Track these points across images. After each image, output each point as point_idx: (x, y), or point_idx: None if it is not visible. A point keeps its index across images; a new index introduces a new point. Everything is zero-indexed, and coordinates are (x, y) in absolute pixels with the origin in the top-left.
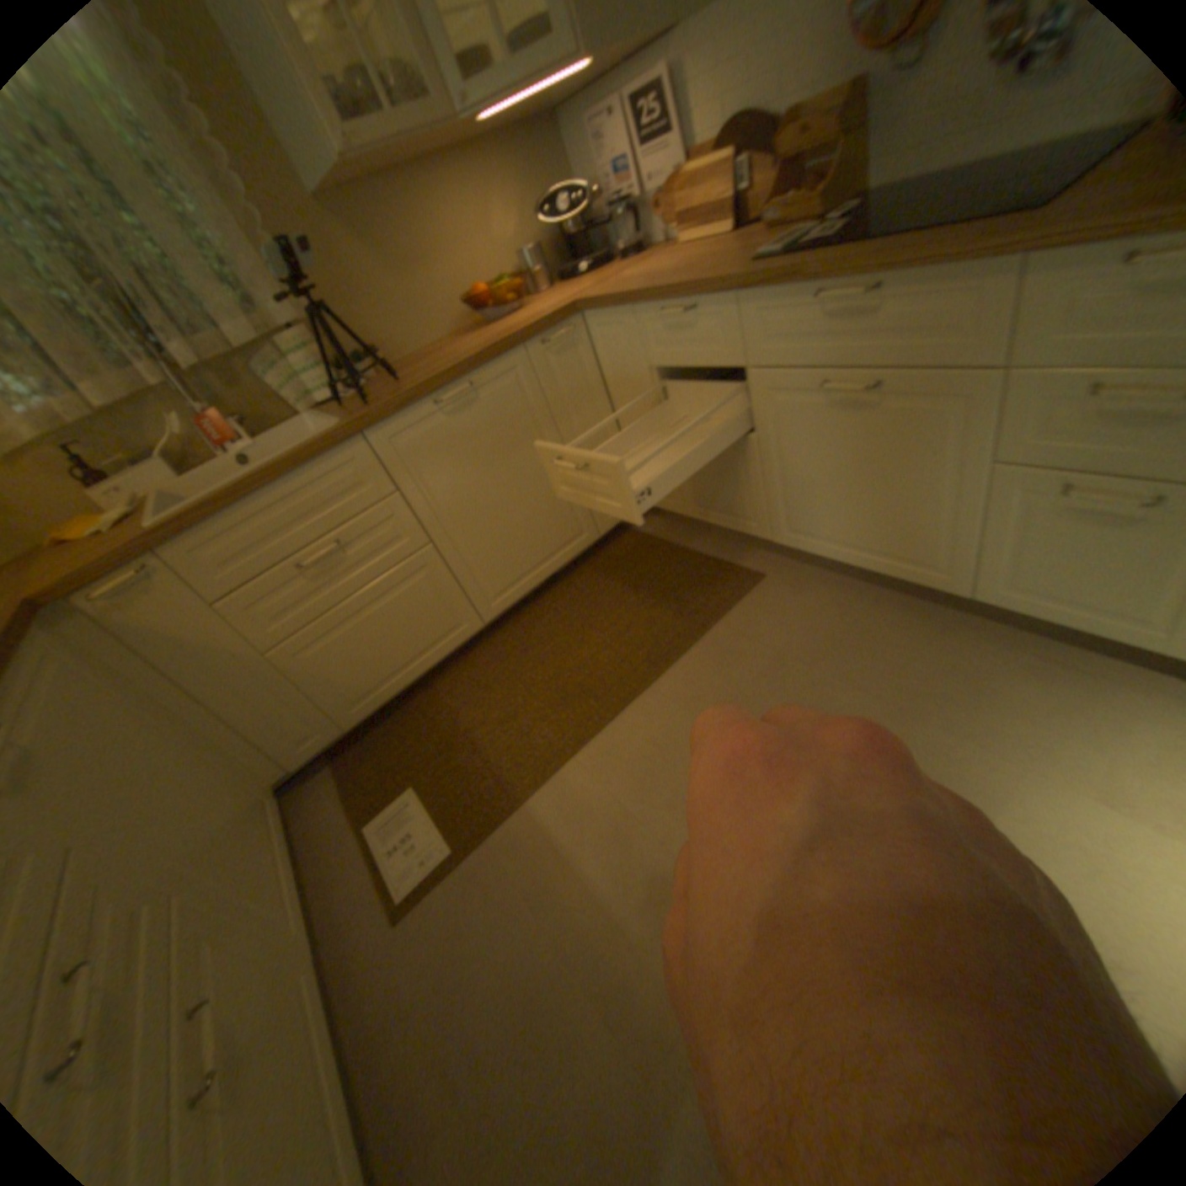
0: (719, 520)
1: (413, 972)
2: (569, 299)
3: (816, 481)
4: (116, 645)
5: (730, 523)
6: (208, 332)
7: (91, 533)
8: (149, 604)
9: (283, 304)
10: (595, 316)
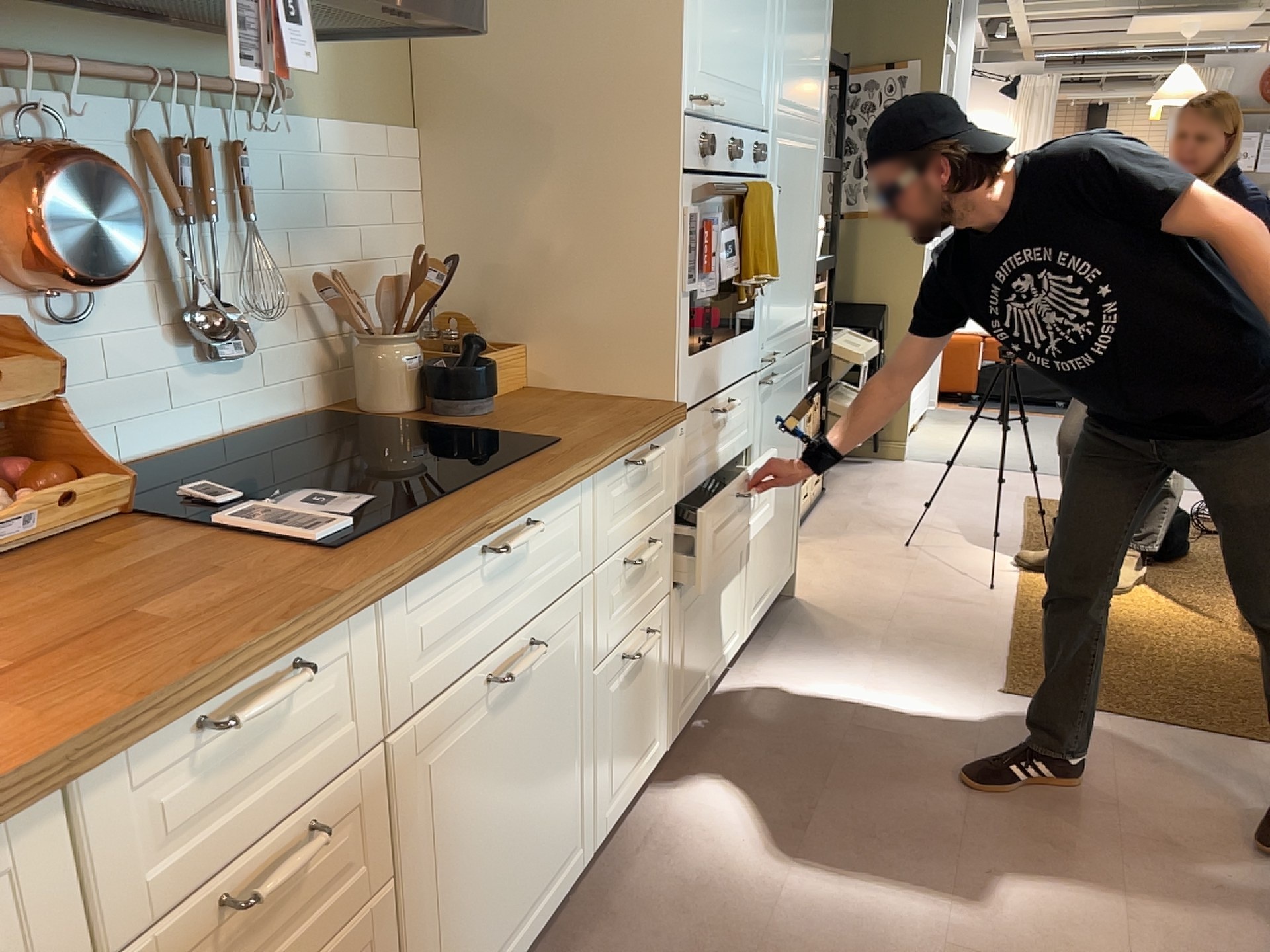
0: None
1: None
2: None
3: (475, 866)
4: None
5: None
6: None
7: None
8: None
9: None
10: None
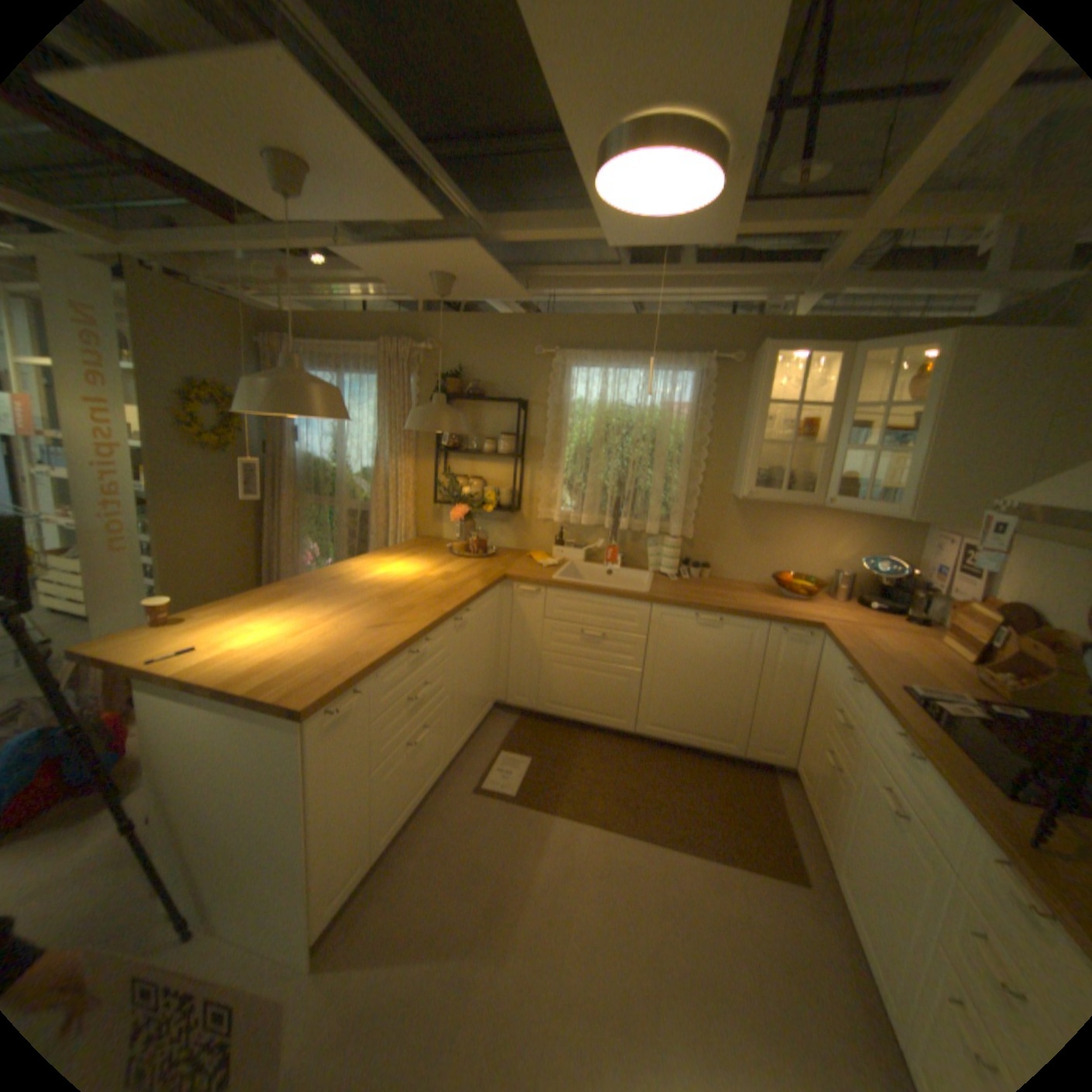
0: (821, 827)
1: (461, 816)
2: (824, 622)
3: (867, 855)
4: (510, 607)
5: (824, 836)
6: (642, 521)
7: (540, 564)
8: (529, 603)
9: (682, 527)
10: (830, 641)
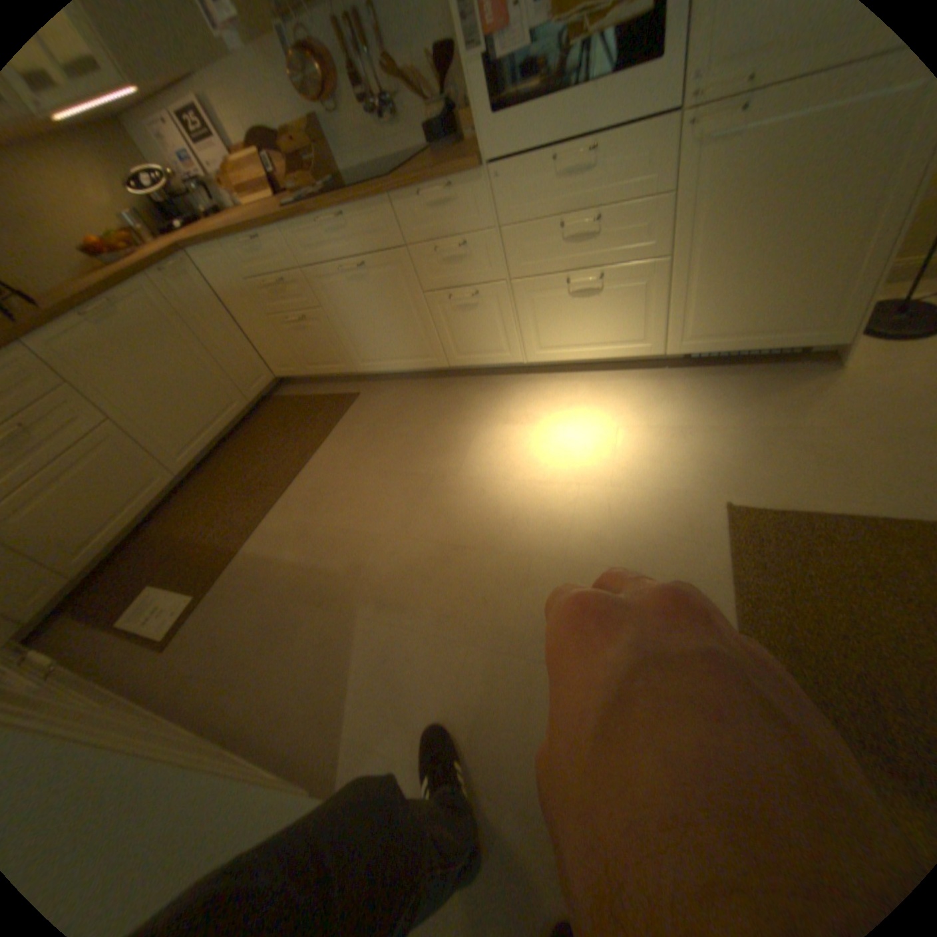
0: (325, 370)
1: (188, 660)
2: (172, 242)
3: (361, 326)
4: None
5: (331, 370)
6: None
7: None
8: None
9: None
10: (195, 251)
